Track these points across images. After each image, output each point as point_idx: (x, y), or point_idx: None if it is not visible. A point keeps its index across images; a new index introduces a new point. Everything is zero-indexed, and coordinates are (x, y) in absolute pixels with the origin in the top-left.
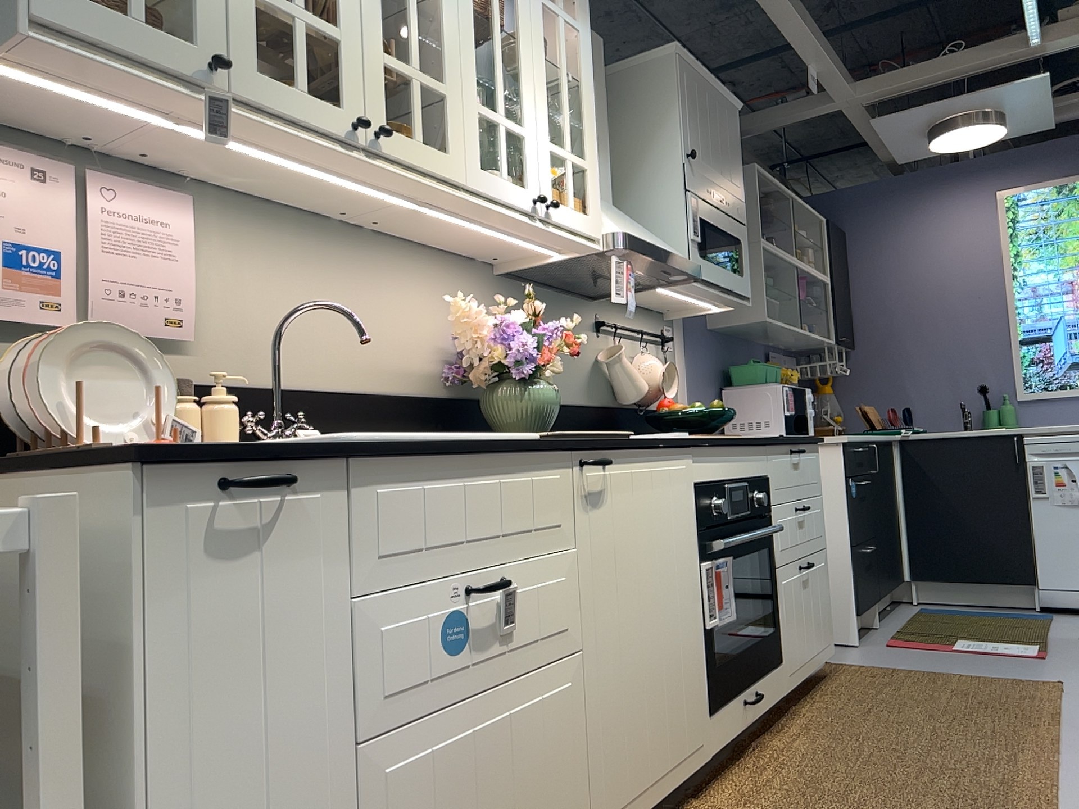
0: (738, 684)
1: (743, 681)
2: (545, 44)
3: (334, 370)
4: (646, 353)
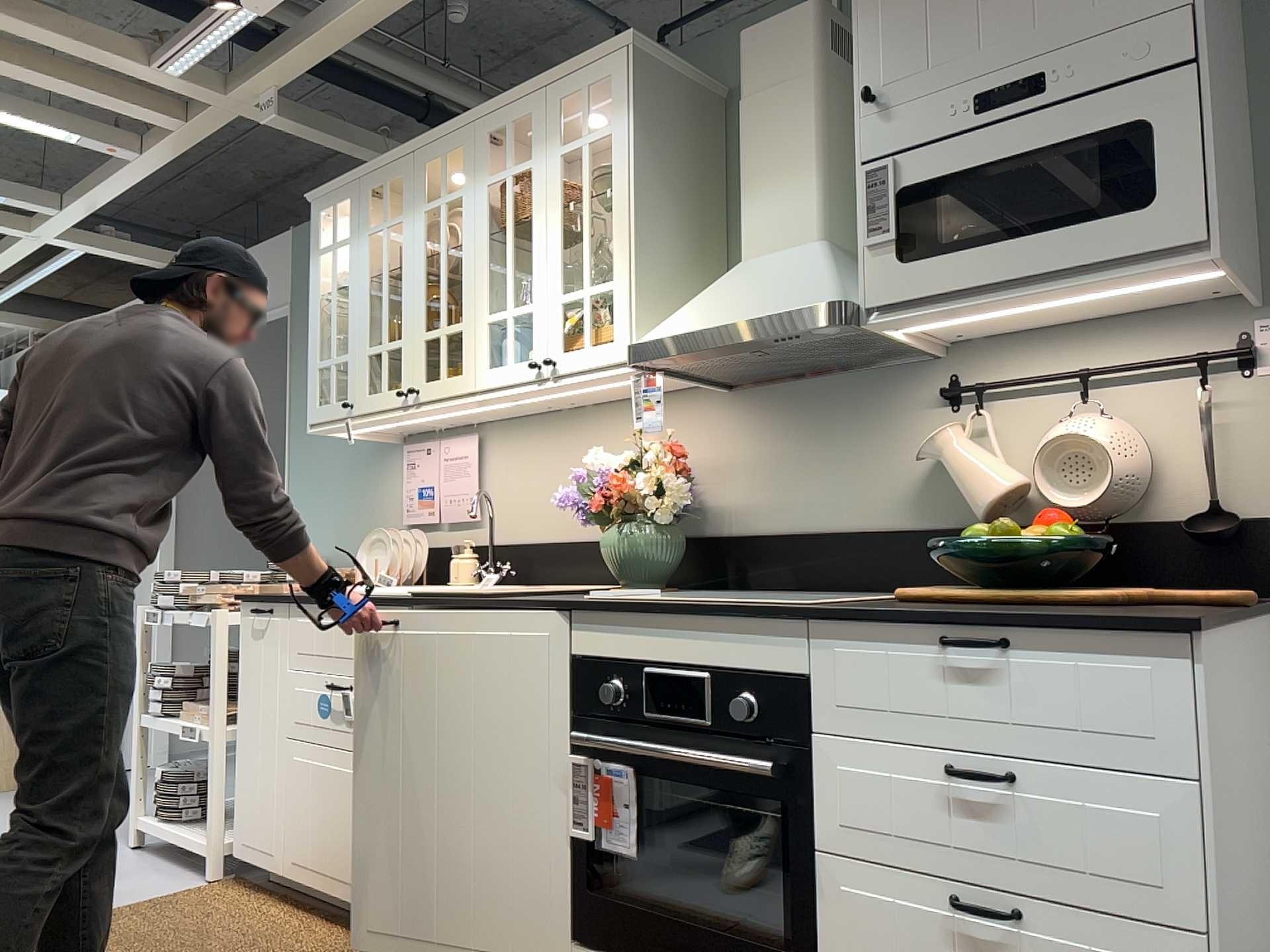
0: None
1: None
2: (559, 196)
3: (558, 525)
4: (1086, 414)
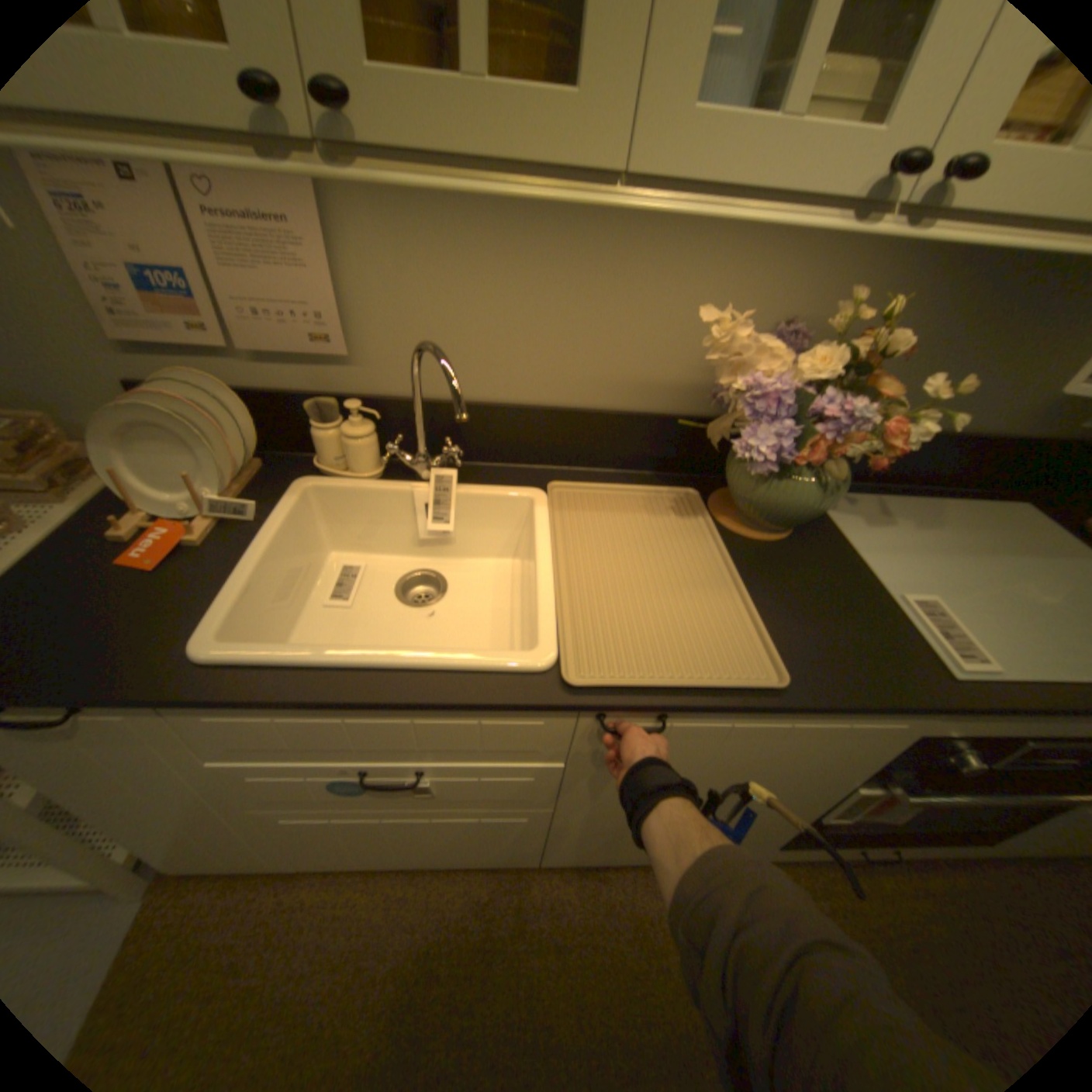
0: (862, 846)
1: (875, 847)
2: None
3: (536, 382)
4: None
